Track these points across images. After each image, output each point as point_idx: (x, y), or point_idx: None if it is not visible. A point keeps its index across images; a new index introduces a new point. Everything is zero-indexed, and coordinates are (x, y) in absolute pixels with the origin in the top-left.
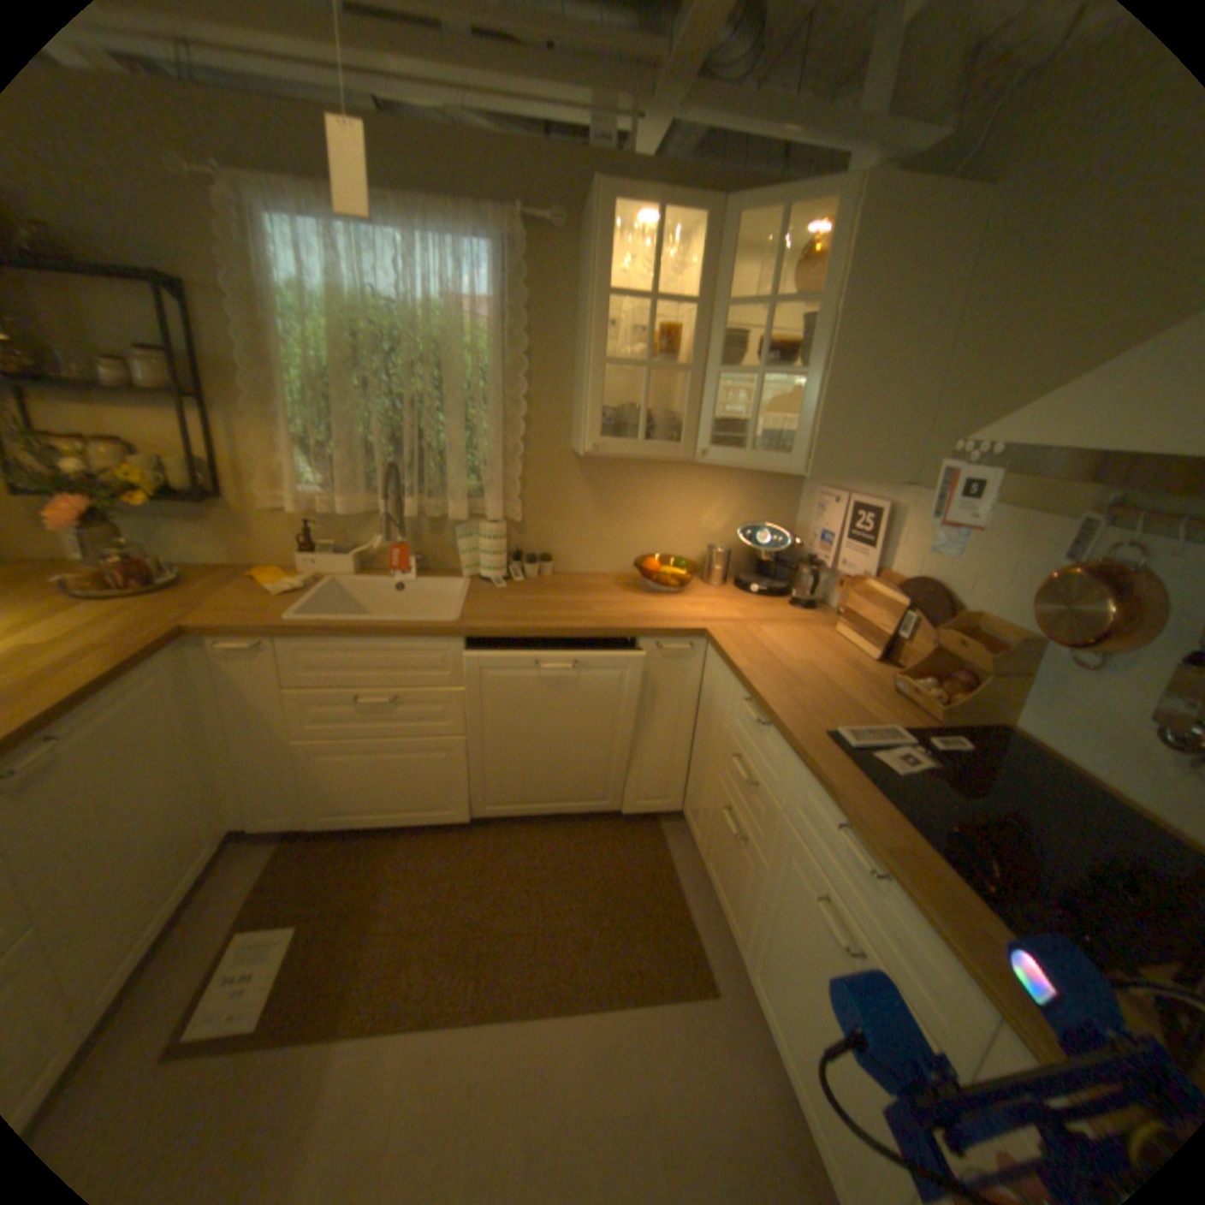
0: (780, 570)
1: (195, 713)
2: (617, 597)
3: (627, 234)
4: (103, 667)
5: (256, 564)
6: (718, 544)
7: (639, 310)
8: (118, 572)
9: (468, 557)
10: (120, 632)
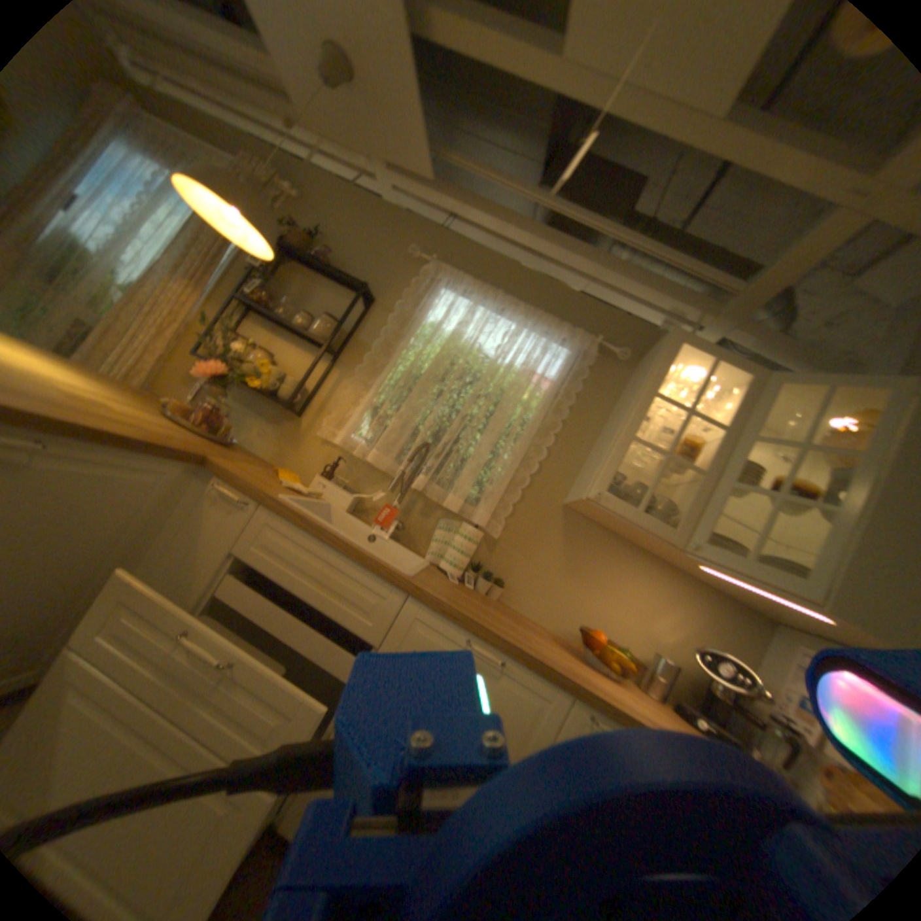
0: (733, 722)
1: (154, 535)
2: (556, 651)
3: (668, 384)
4: (134, 439)
5: (285, 472)
6: (665, 659)
7: (665, 426)
8: (203, 416)
9: (437, 546)
10: (168, 439)
